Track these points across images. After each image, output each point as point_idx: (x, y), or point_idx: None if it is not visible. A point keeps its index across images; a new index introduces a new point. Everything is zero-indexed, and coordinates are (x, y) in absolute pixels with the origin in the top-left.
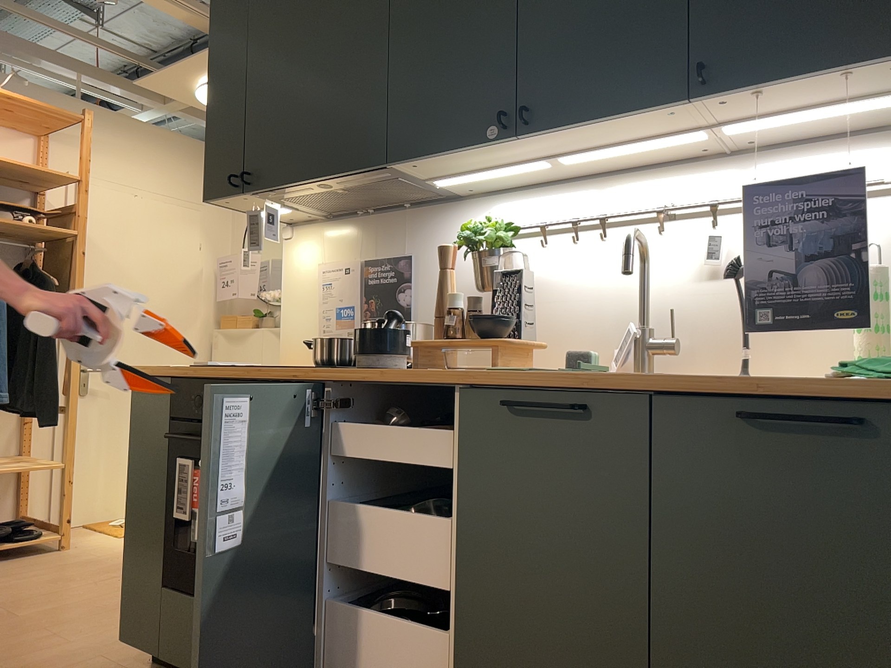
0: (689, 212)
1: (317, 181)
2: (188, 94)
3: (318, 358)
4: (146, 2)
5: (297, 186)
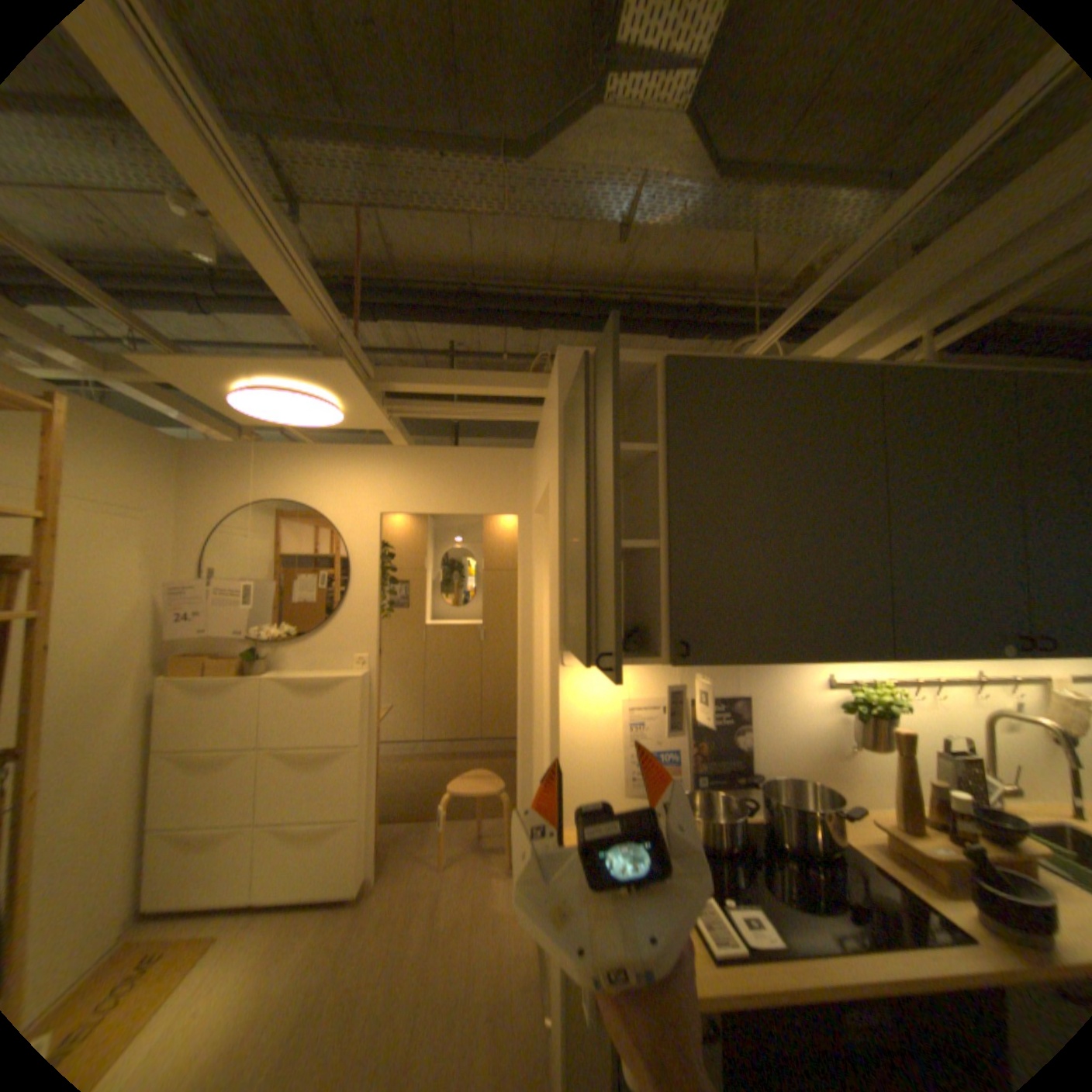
0: (995, 679)
1: (786, 662)
2: (210, 385)
3: (721, 845)
4: (271, 276)
5: (750, 663)
